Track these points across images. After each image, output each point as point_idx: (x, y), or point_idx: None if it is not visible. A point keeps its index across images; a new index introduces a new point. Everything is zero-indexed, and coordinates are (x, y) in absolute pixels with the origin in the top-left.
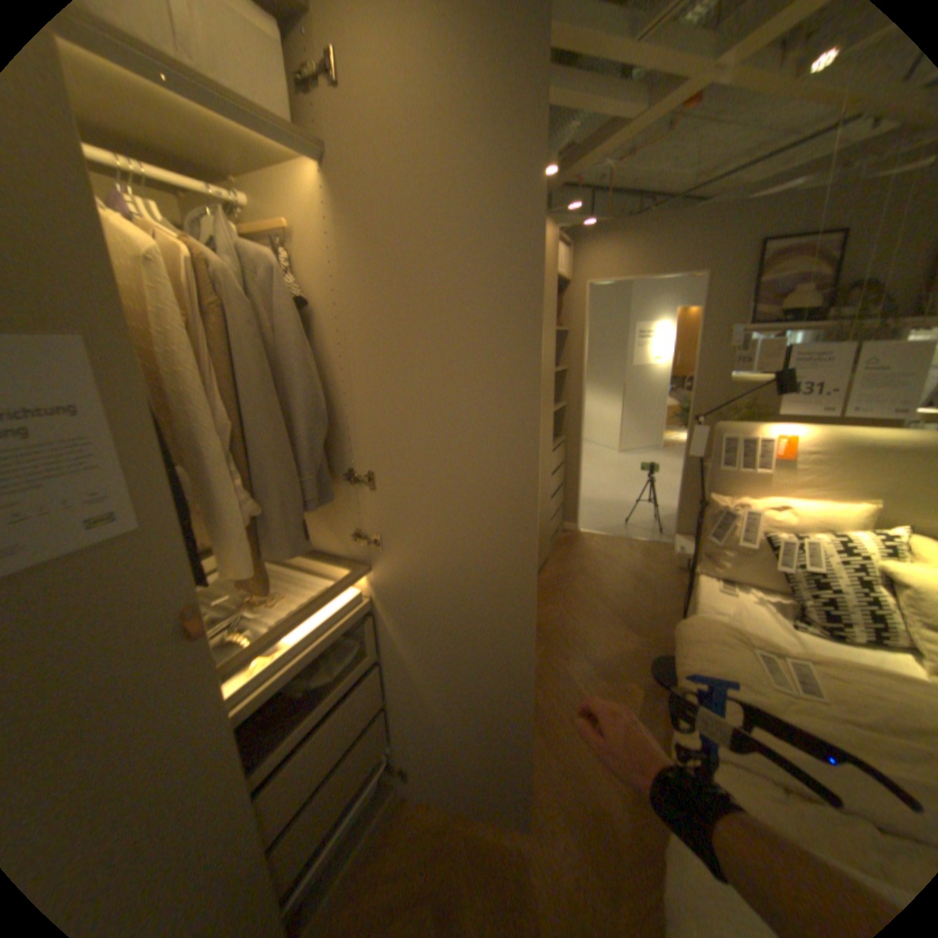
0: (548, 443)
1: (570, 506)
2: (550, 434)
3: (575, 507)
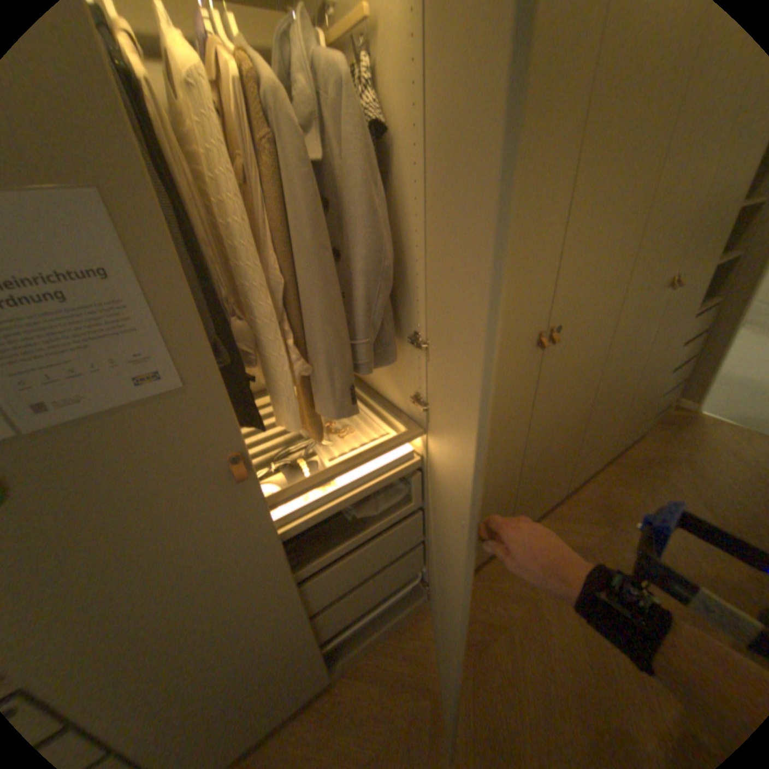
0: (693, 304)
1: (698, 380)
2: (701, 293)
3: (705, 382)
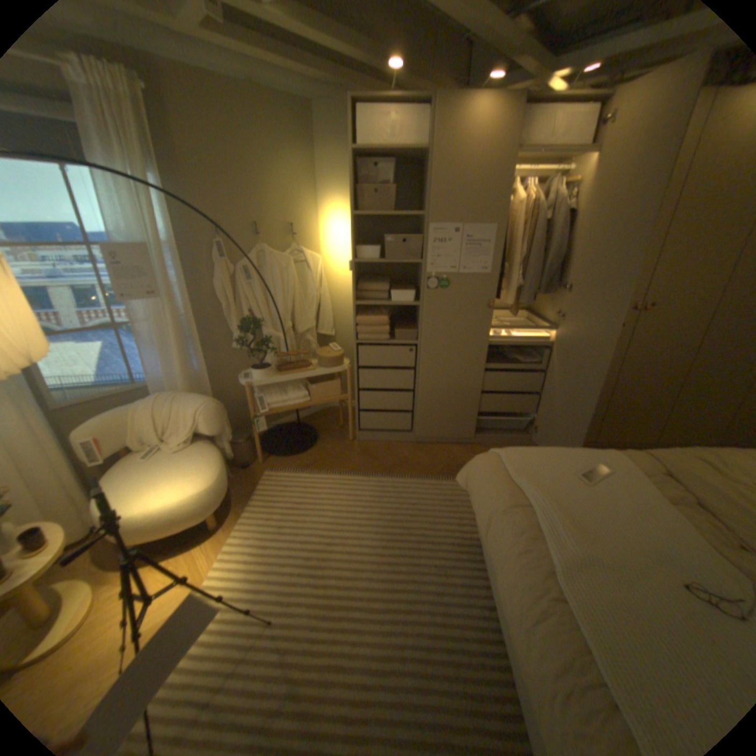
0: None
1: None
2: None
3: None
